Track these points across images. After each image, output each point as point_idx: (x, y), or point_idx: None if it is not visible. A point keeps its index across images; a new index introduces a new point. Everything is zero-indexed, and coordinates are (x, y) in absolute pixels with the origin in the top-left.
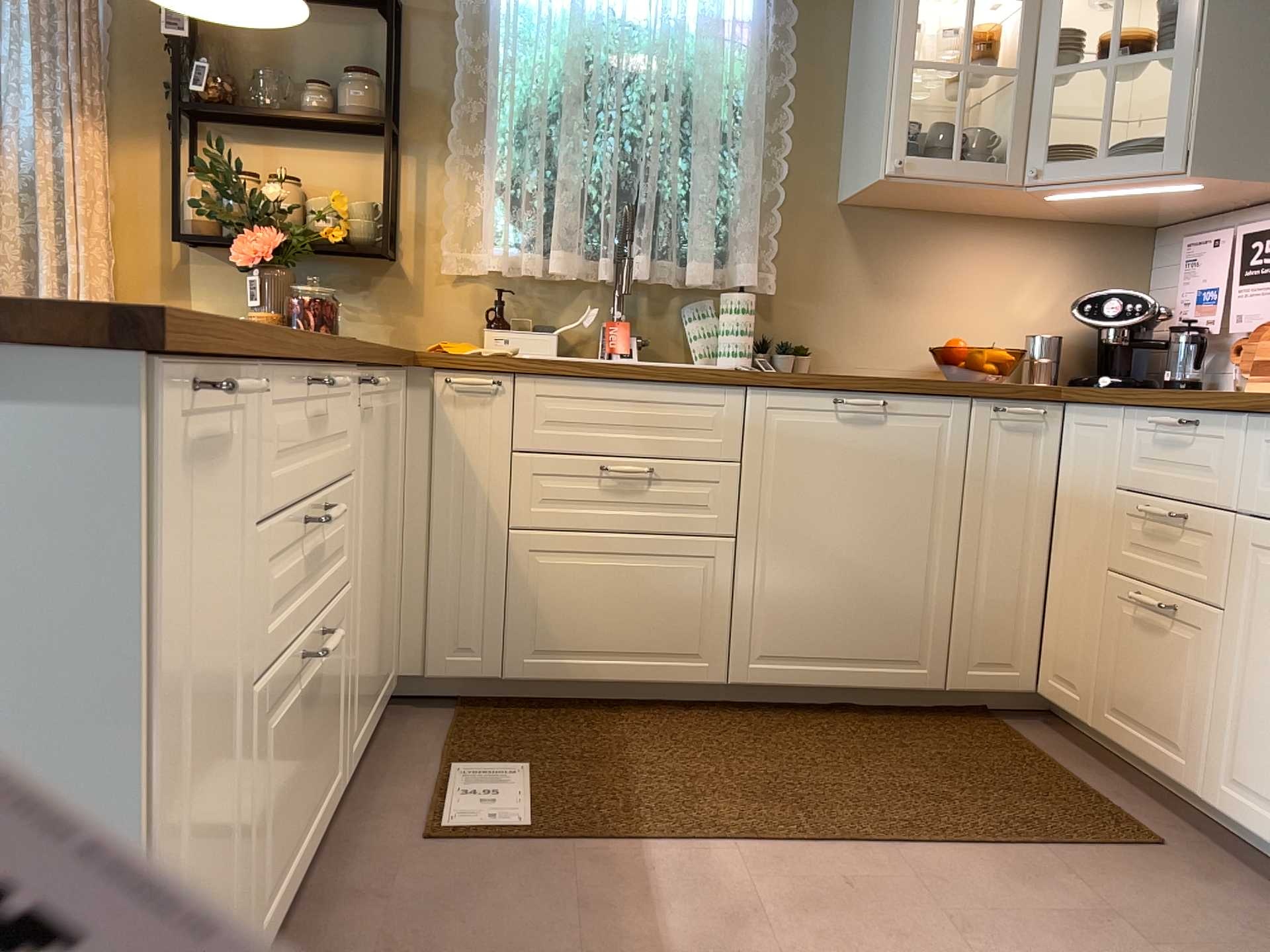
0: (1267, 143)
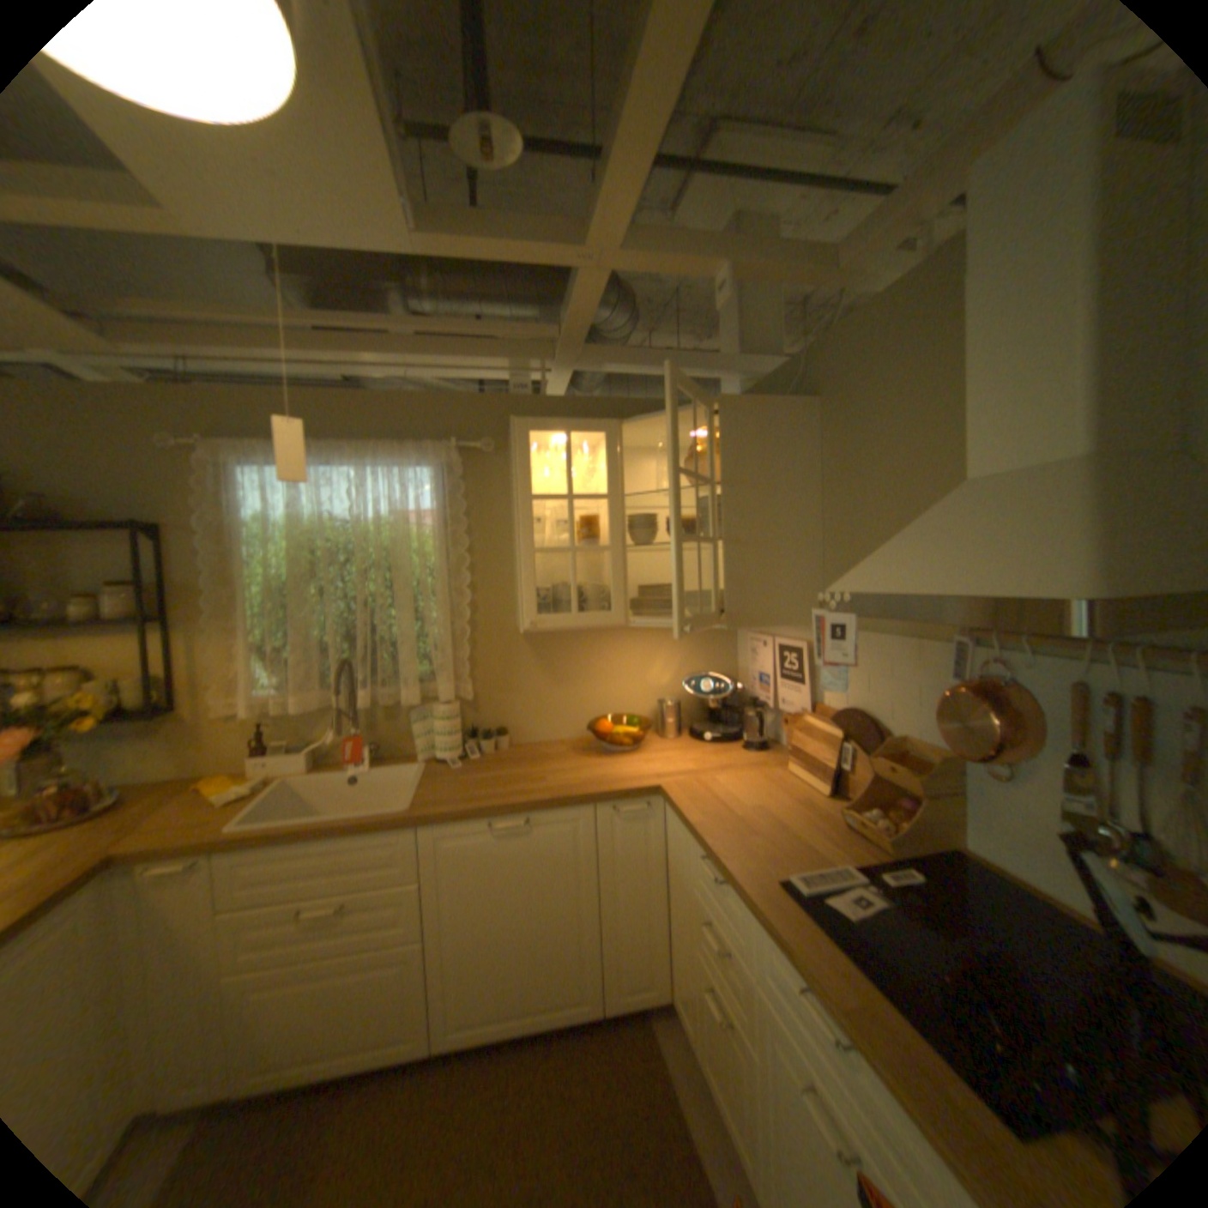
0: (777, 601)
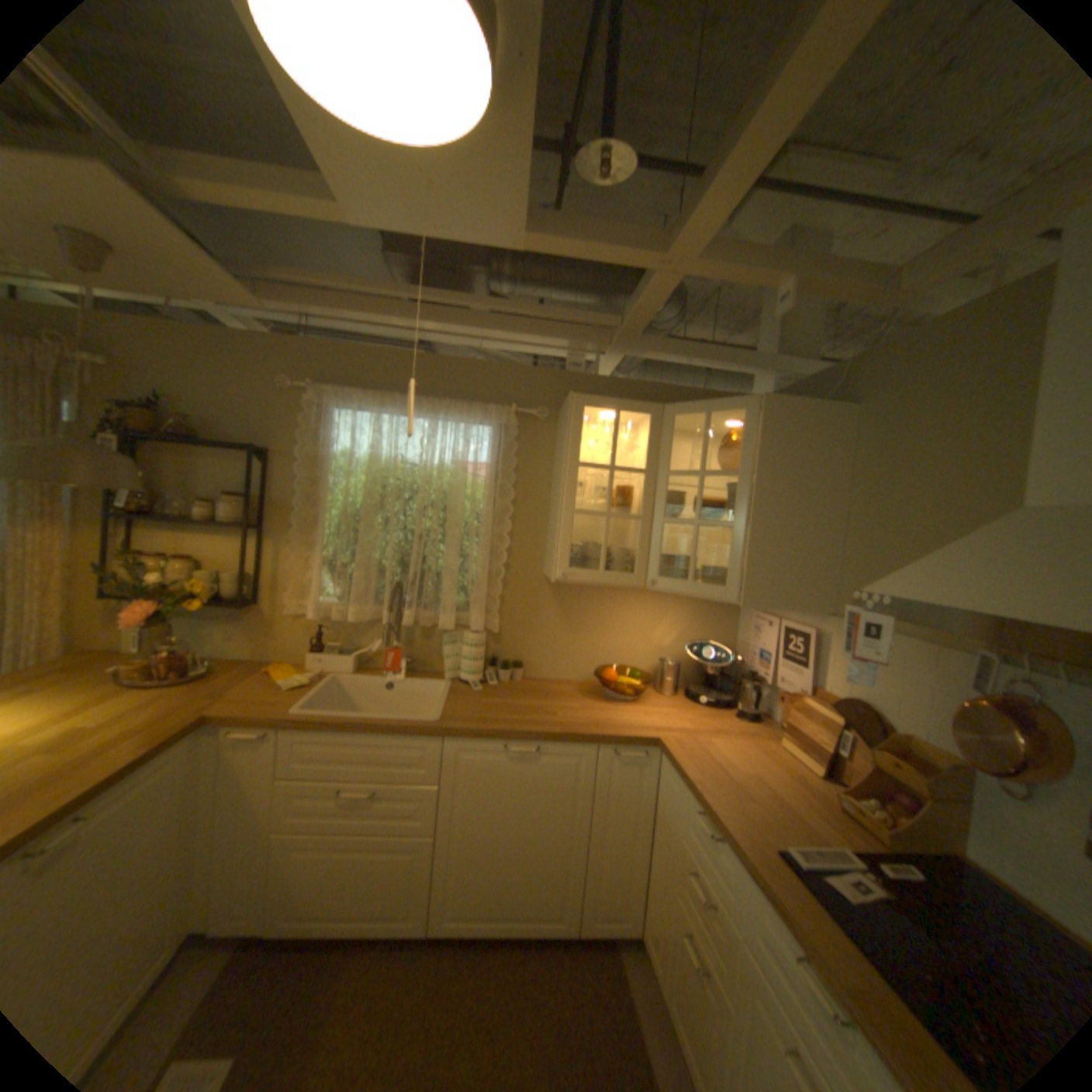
0: (793, 587)
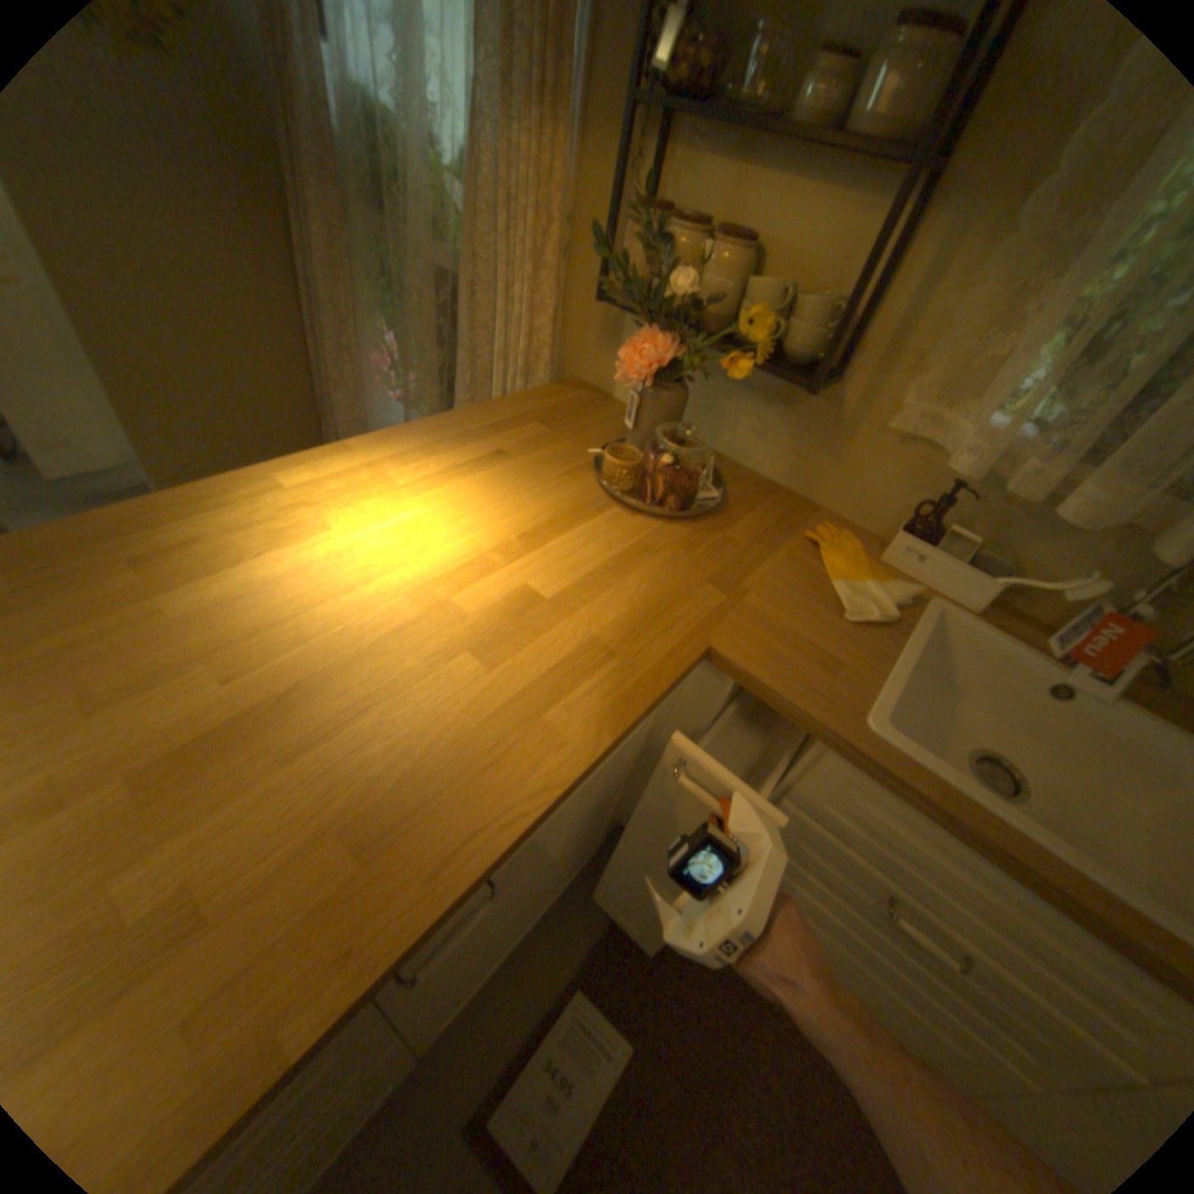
0: None
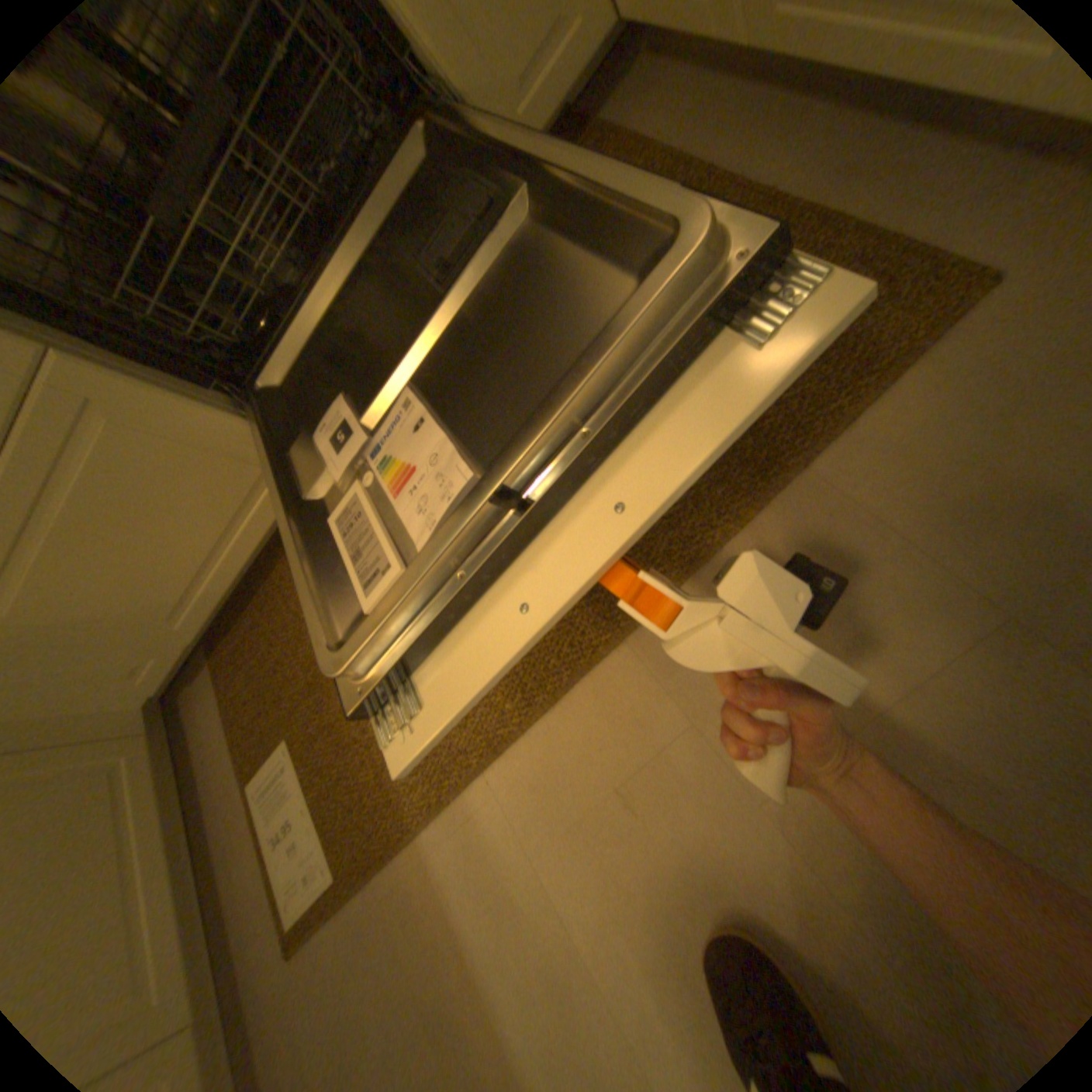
0: None
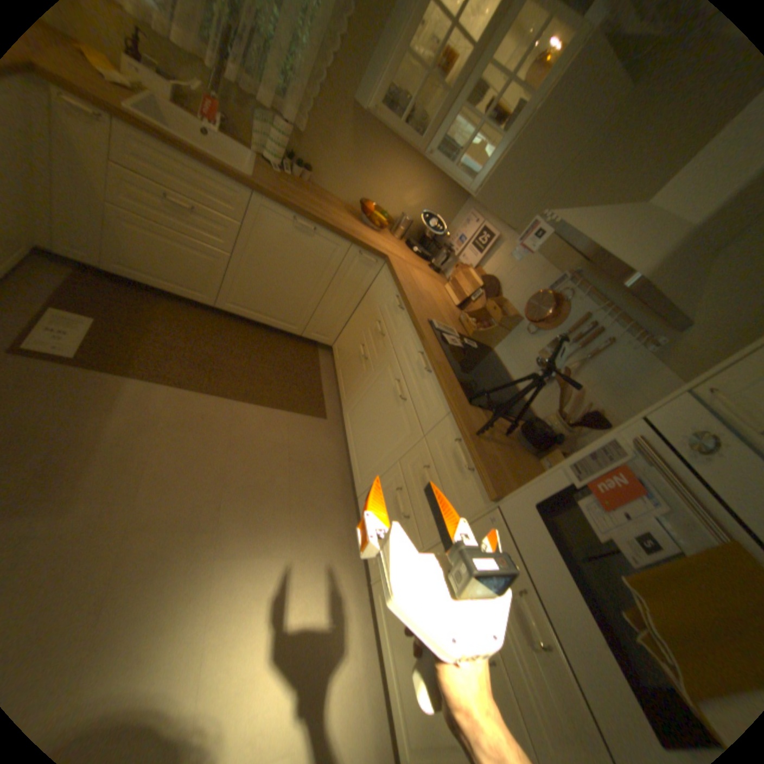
0: (507, 202)
